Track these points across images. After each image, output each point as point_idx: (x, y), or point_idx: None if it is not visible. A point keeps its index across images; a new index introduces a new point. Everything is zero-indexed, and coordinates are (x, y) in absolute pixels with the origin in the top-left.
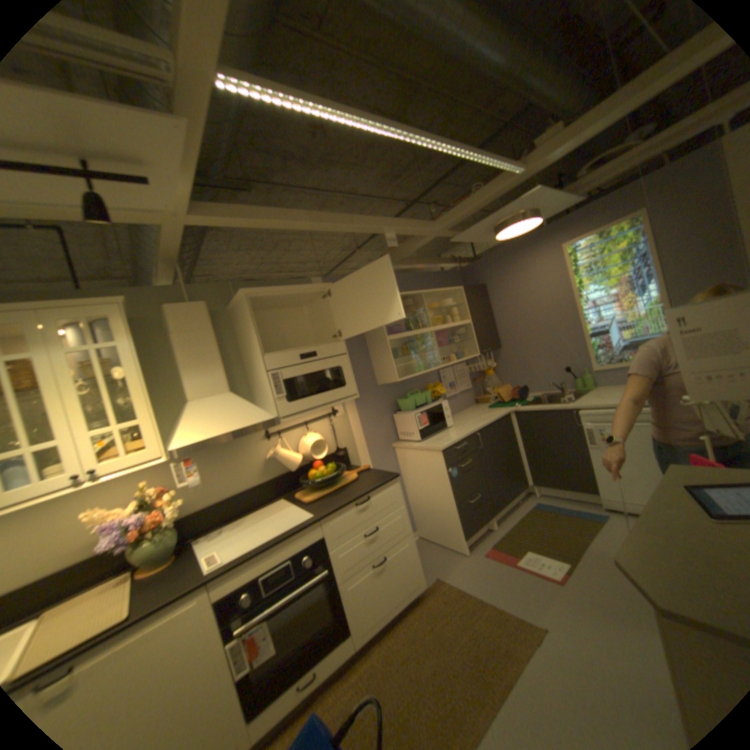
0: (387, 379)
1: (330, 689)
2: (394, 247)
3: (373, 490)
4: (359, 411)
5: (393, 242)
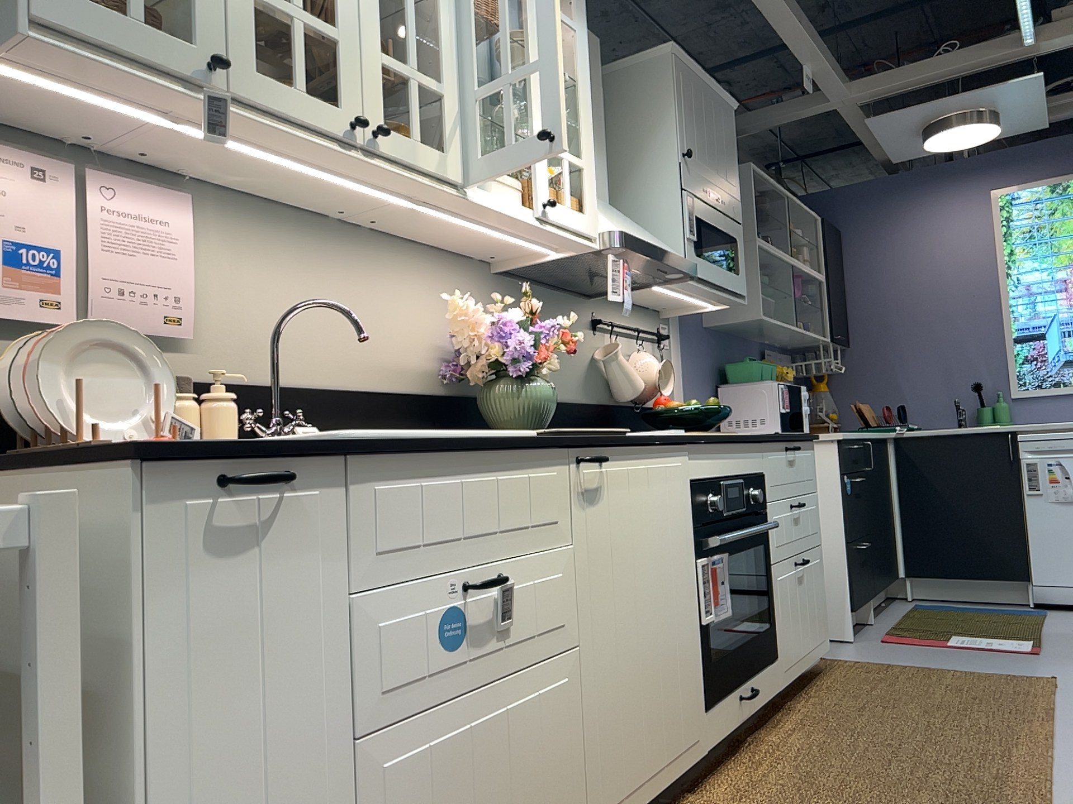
0: (739, 313)
1: (758, 731)
2: (811, 92)
3: (803, 437)
4: (687, 355)
5: (811, 84)
